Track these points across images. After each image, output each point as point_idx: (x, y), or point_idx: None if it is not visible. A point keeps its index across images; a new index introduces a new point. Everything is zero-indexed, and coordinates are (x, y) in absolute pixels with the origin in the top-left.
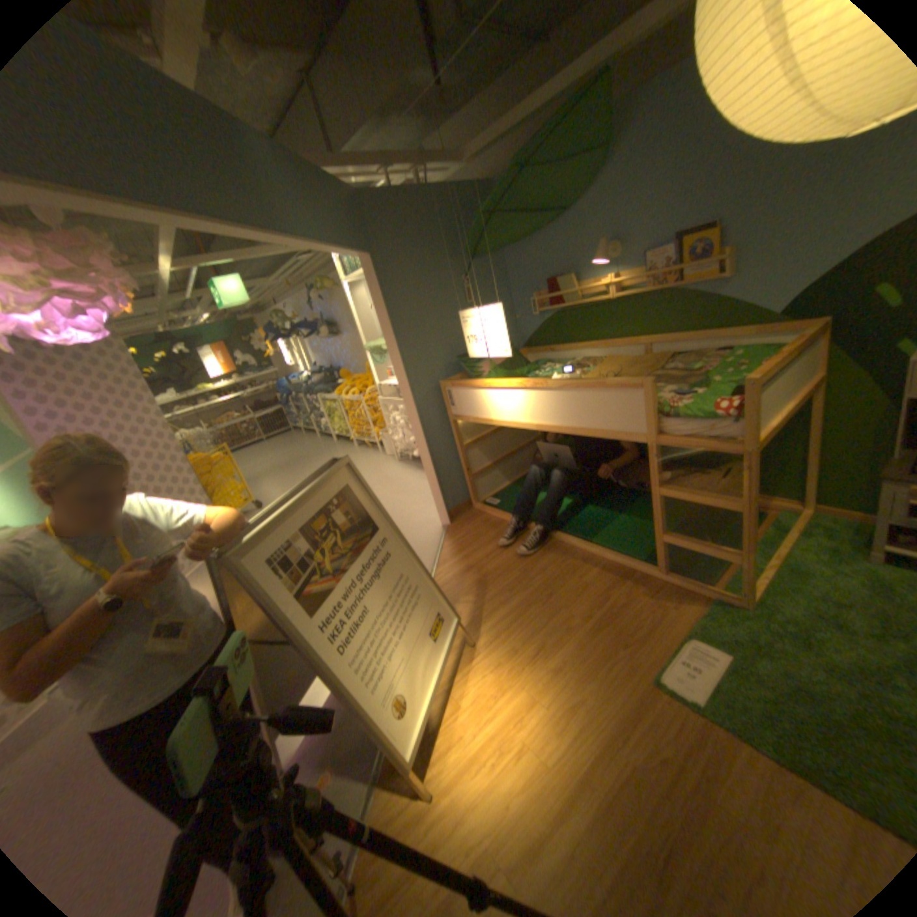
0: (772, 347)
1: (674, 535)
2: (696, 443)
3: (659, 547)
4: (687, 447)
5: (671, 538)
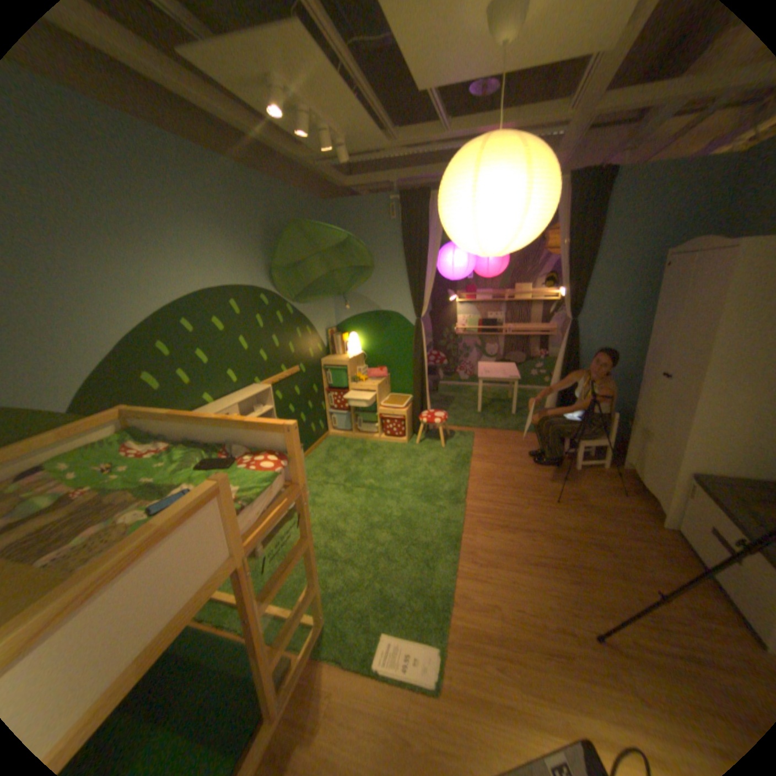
0: (91, 447)
1: (264, 654)
2: (272, 515)
3: (263, 690)
4: (269, 526)
5: (270, 657)
